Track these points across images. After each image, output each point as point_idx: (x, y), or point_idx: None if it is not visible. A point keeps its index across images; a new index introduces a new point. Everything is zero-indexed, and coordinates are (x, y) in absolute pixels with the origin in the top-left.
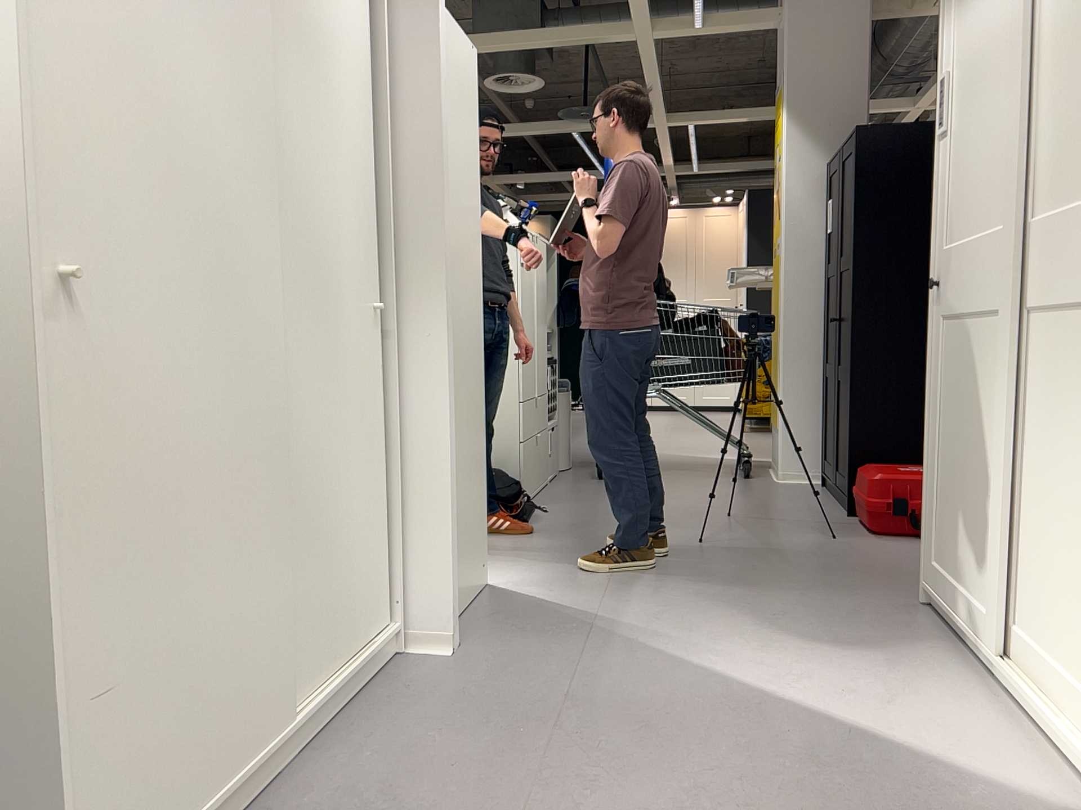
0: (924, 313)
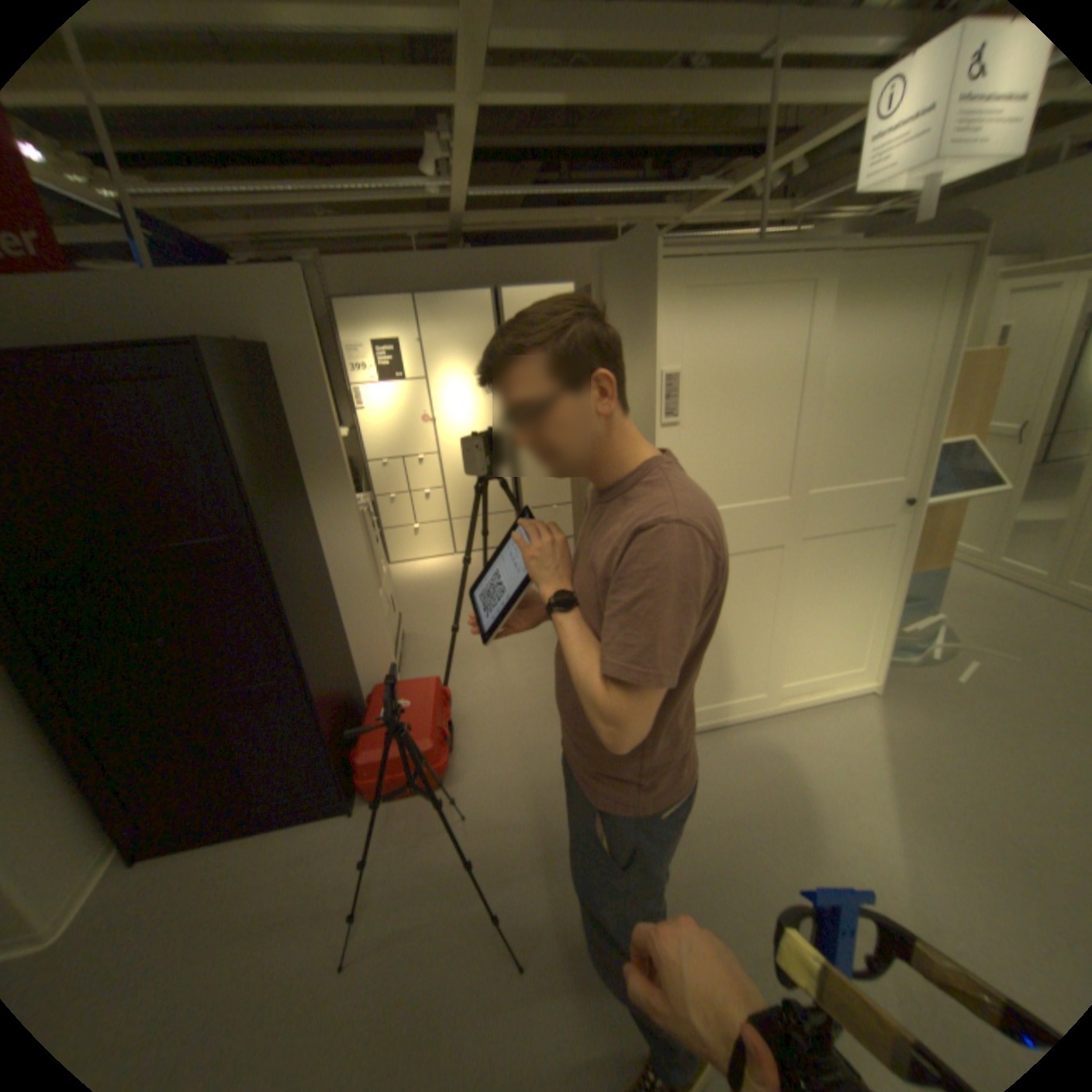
0: (312, 568)
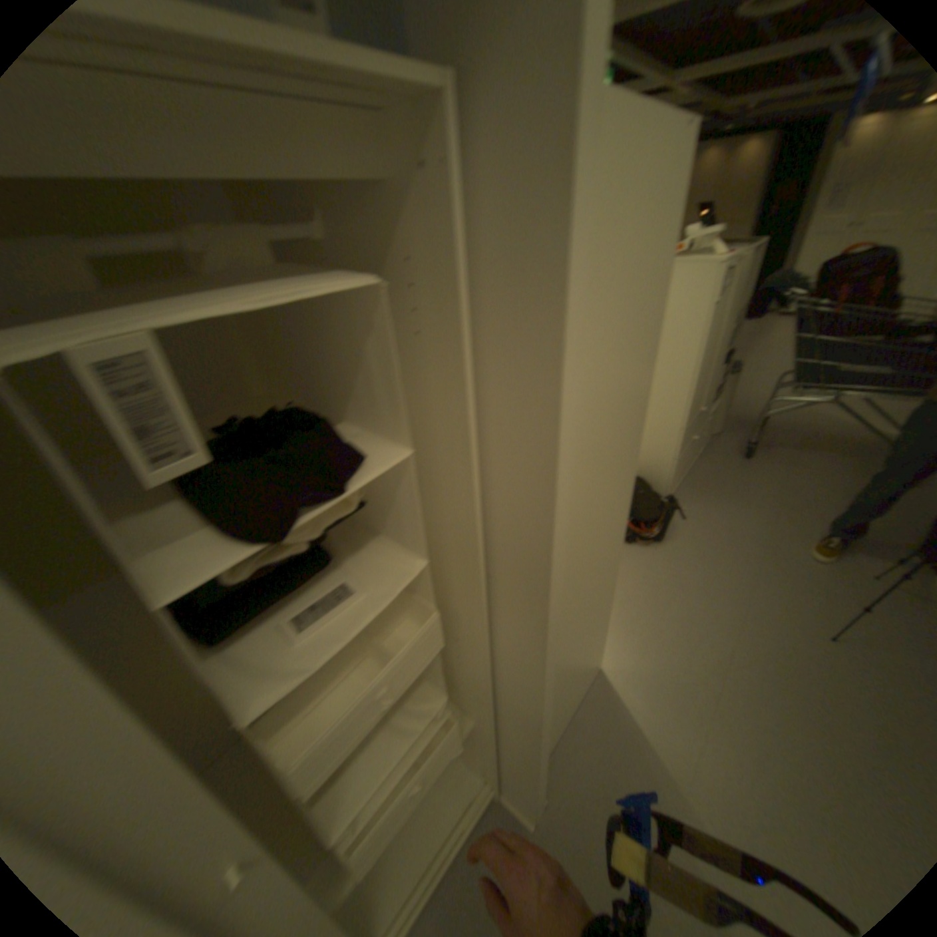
0: None
